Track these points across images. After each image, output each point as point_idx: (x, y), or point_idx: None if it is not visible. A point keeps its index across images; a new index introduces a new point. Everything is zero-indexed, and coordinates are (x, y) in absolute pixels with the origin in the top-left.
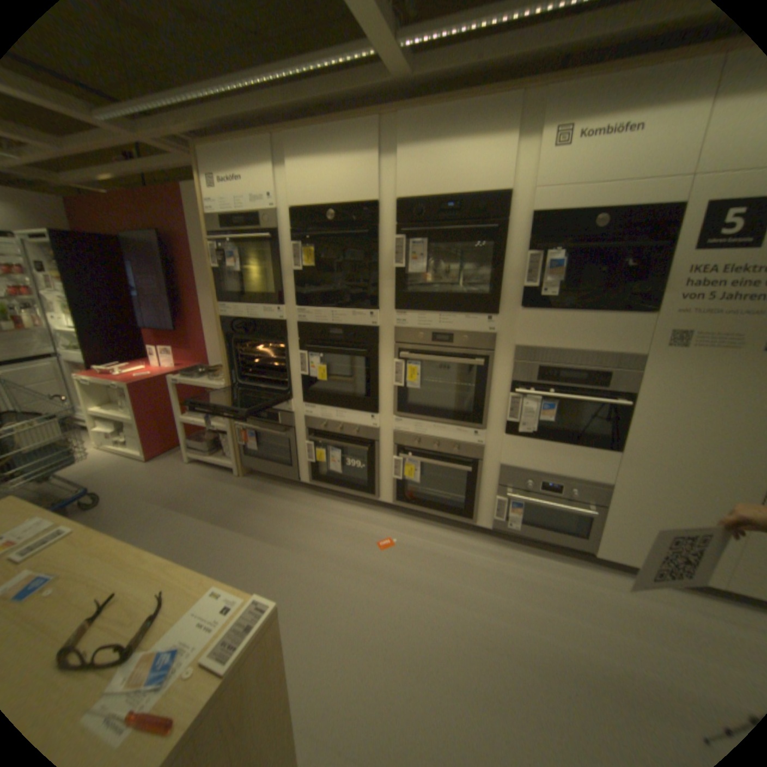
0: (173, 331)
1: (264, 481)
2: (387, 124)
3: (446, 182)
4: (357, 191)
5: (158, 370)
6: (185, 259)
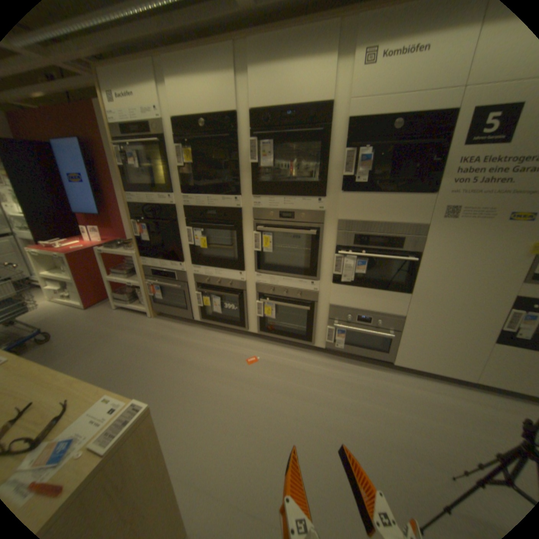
0: (98, 214)
1: (169, 320)
2: (239, 47)
3: (284, 95)
4: (219, 102)
5: (88, 243)
6: (102, 159)
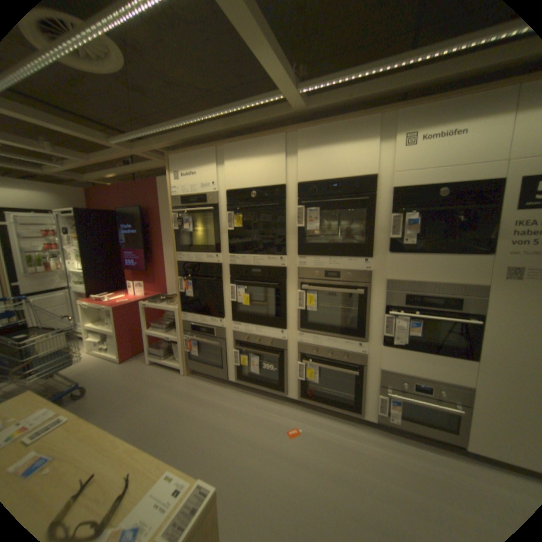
0: (145, 271)
1: (202, 379)
2: (291, 137)
3: (331, 171)
4: (271, 178)
5: (133, 298)
6: (156, 224)
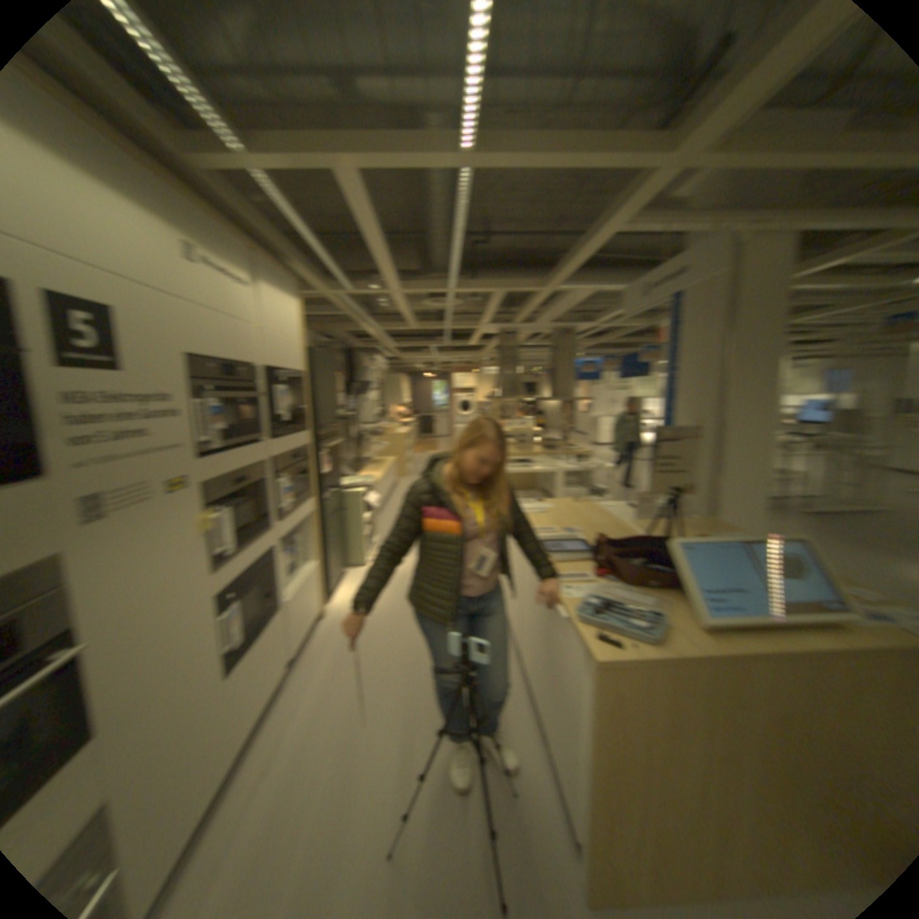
0: None
1: None
2: None
3: None
4: None
5: None
6: None
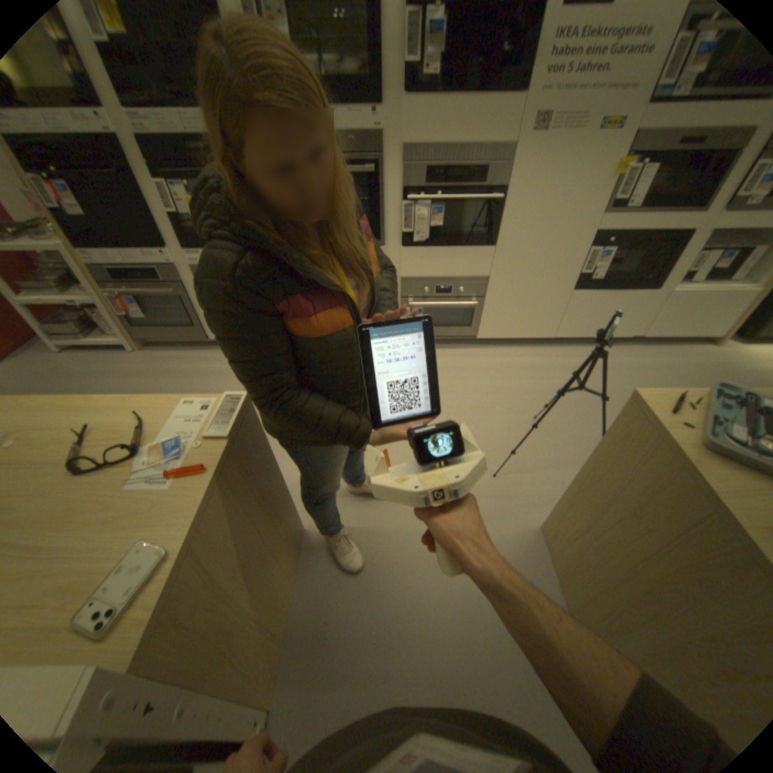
0: None
1: (165, 349)
2: None
3: None
4: None
5: None
6: None
